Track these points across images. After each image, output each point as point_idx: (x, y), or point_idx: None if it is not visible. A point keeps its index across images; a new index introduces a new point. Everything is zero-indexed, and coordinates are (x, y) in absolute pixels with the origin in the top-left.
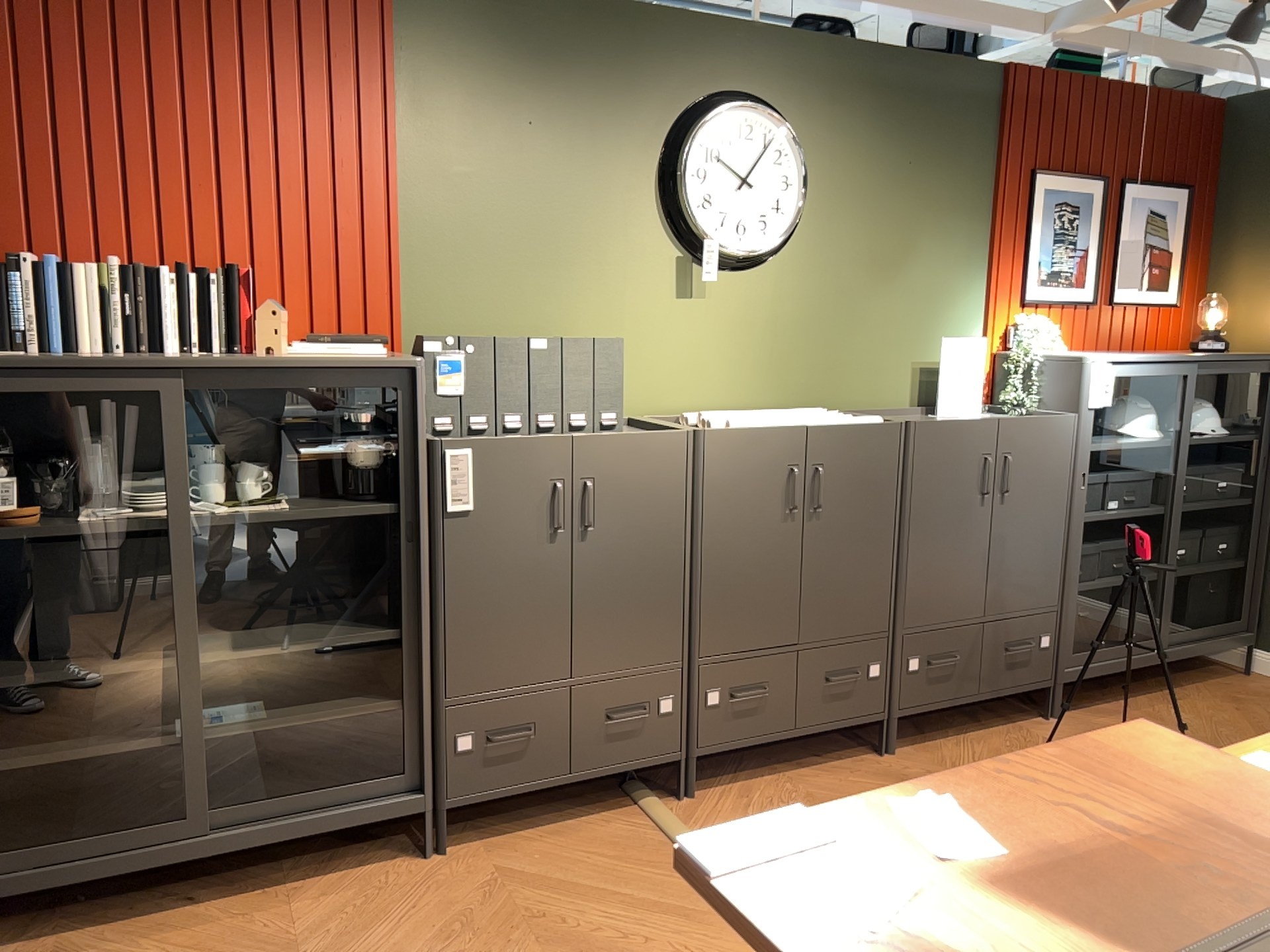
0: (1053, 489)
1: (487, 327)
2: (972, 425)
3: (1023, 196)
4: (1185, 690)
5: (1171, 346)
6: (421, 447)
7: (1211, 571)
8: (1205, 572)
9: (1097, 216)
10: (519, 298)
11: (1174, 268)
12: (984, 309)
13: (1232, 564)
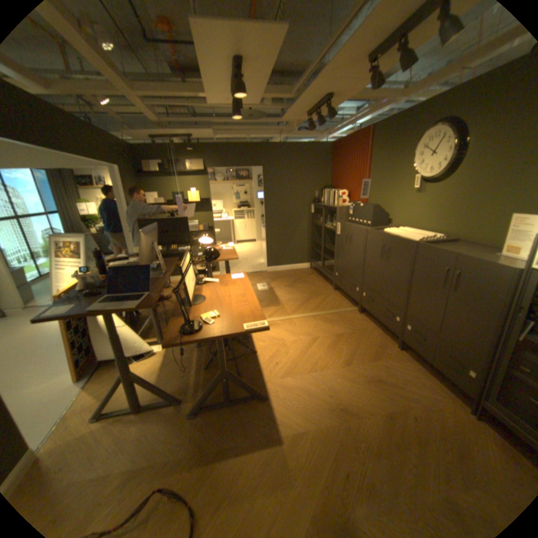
0: (489, 301)
1: (379, 200)
2: (443, 251)
3: None
4: None
5: None
6: (337, 221)
7: None
8: None
9: None
10: (384, 193)
11: None
12: None
13: None
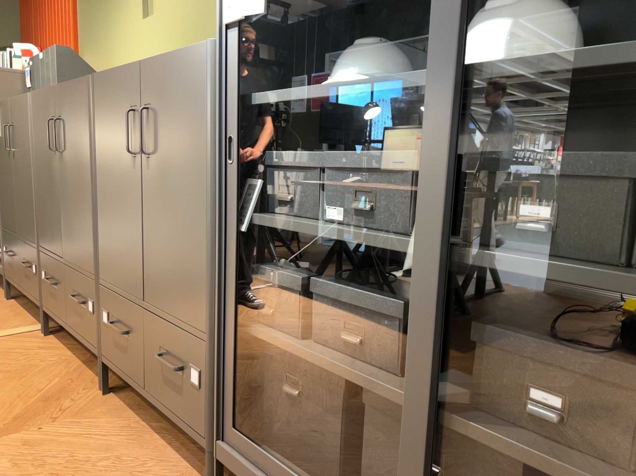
0: (189, 155)
1: (95, 61)
2: (122, 72)
3: None
4: None
5: None
6: None
7: None
8: None
9: None
10: (101, 42)
11: None
12: None
13: None
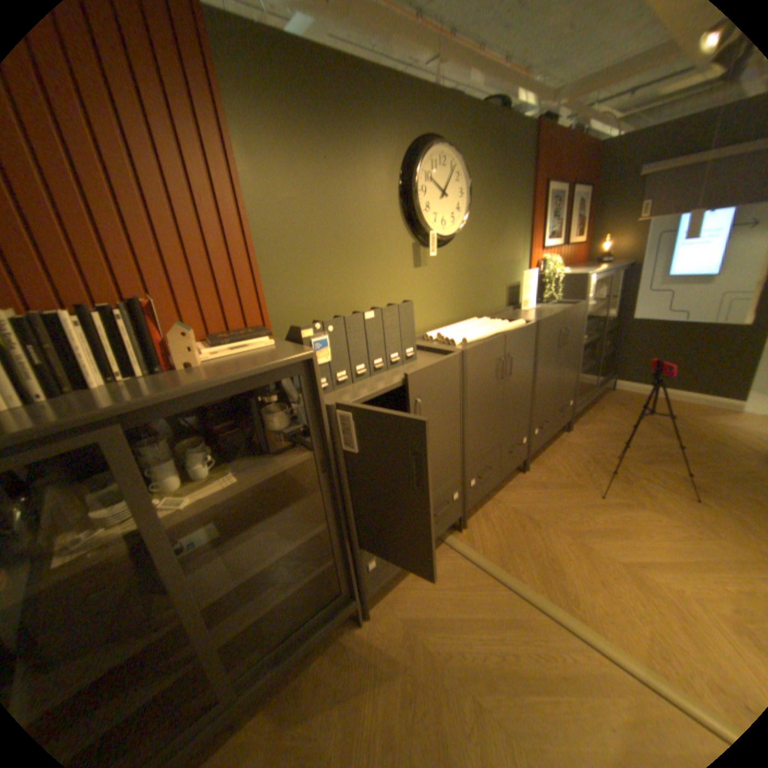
0: (577, 337)
1: (319, 305)
2: (557, 316)
3: (544, 193)
4: (601, 404)
5: (583, 260)
6: (325, 411)
7: (607, 355)
8: (606, 356)
9: (566, 201)
10: (334, 283)
11: (586, 224)
12: (529, 254)
13: (612, 350)
